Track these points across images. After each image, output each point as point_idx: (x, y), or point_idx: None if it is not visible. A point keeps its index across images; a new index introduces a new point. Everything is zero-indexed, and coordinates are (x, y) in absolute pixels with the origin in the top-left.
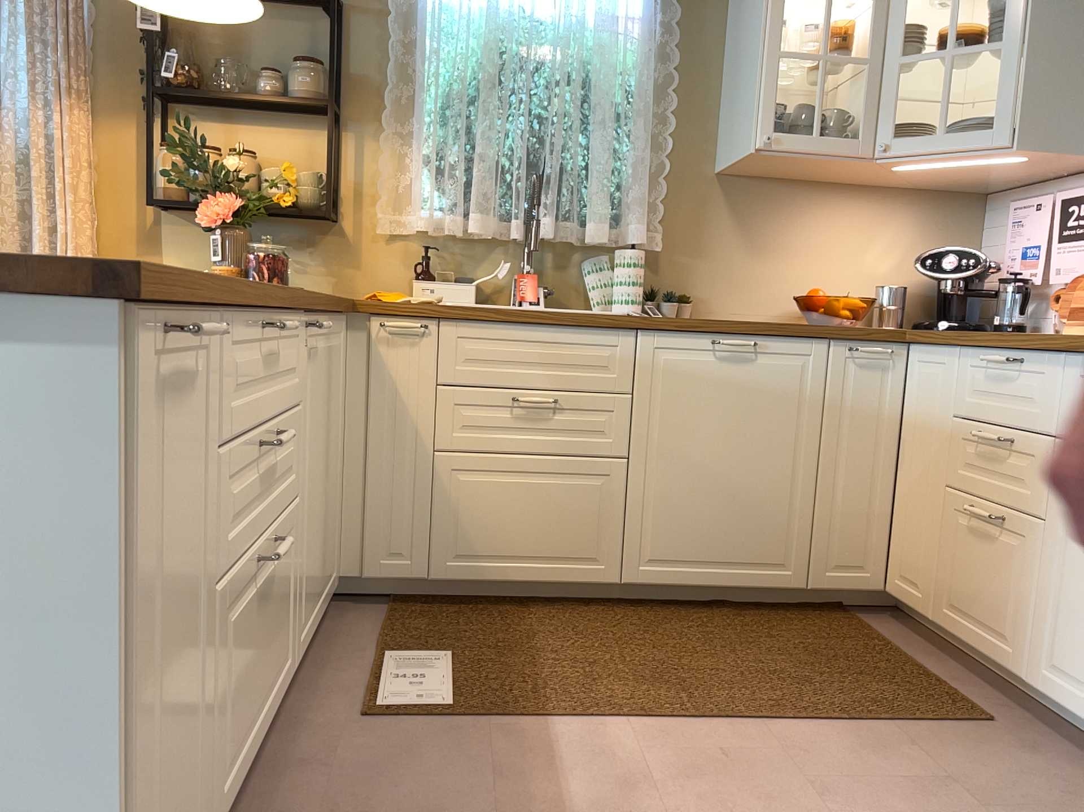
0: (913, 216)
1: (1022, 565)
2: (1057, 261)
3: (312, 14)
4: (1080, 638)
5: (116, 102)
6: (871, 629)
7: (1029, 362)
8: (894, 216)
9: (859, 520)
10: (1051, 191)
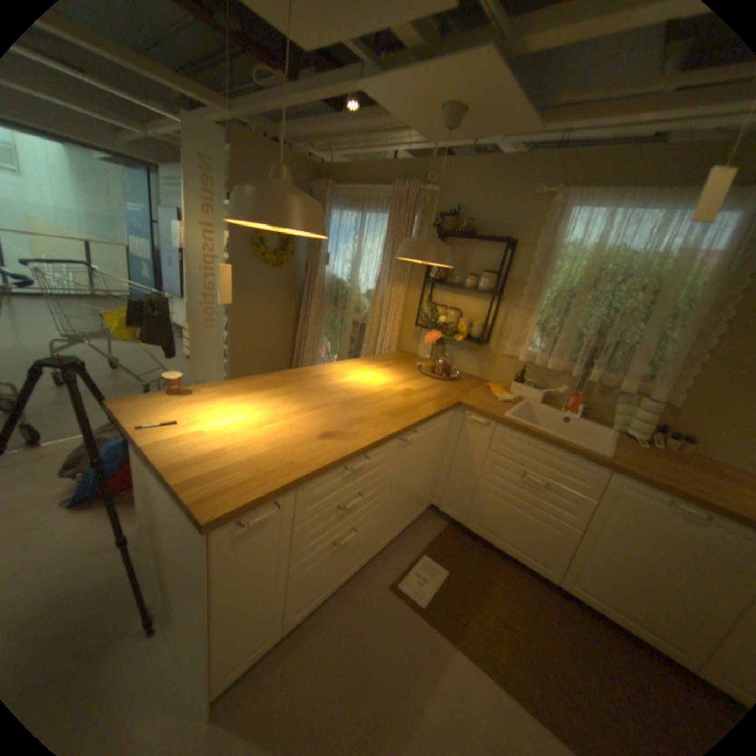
0: None
1: None
2: None
3: (500, 244)
4: None
5: (415, 279)
6: None
7: None
8: None
9: None
10: None
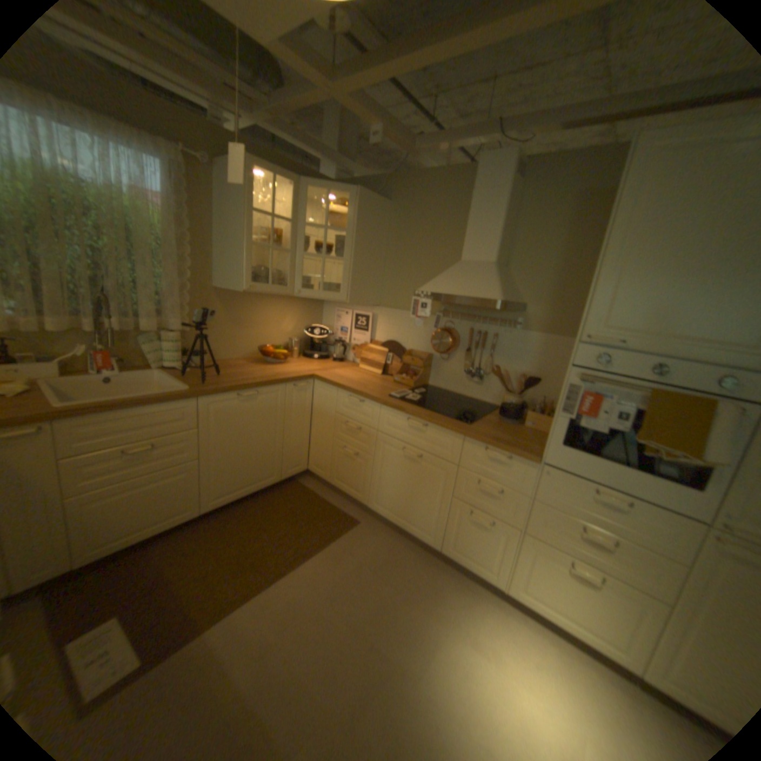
0: (298, 307)
1: (365, 469)
2: (353, 336)
3: None
4: (386, 494)
5: None
6: (306, 488)
7: (366, 401)
8: (291, 307)
9: (298, 449)
10: (349, 306)
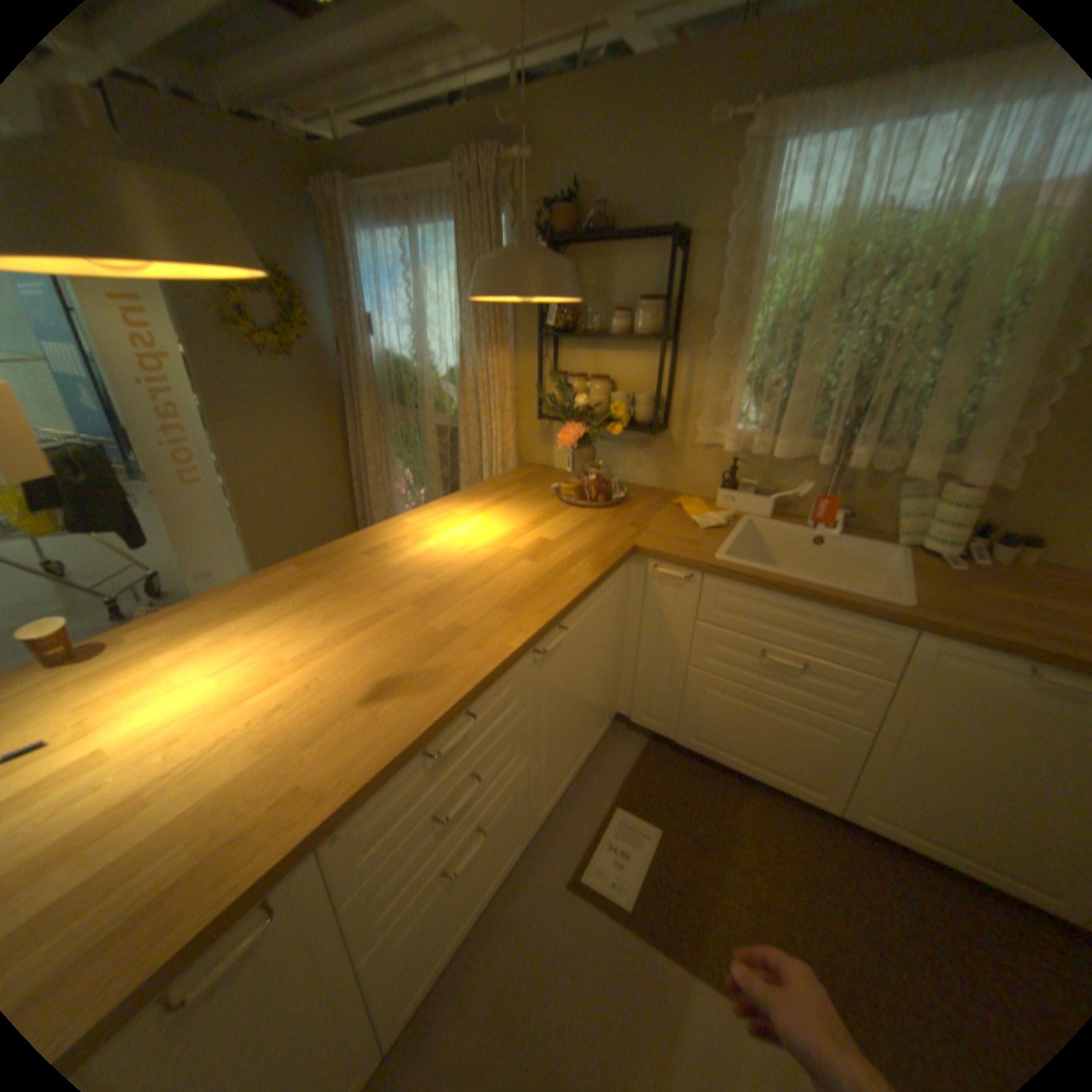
0: None
1: None
2: None
3: (661, 244)
4: None
5: (525, 337)
6: None
7: None
8: None
9: None
10: None
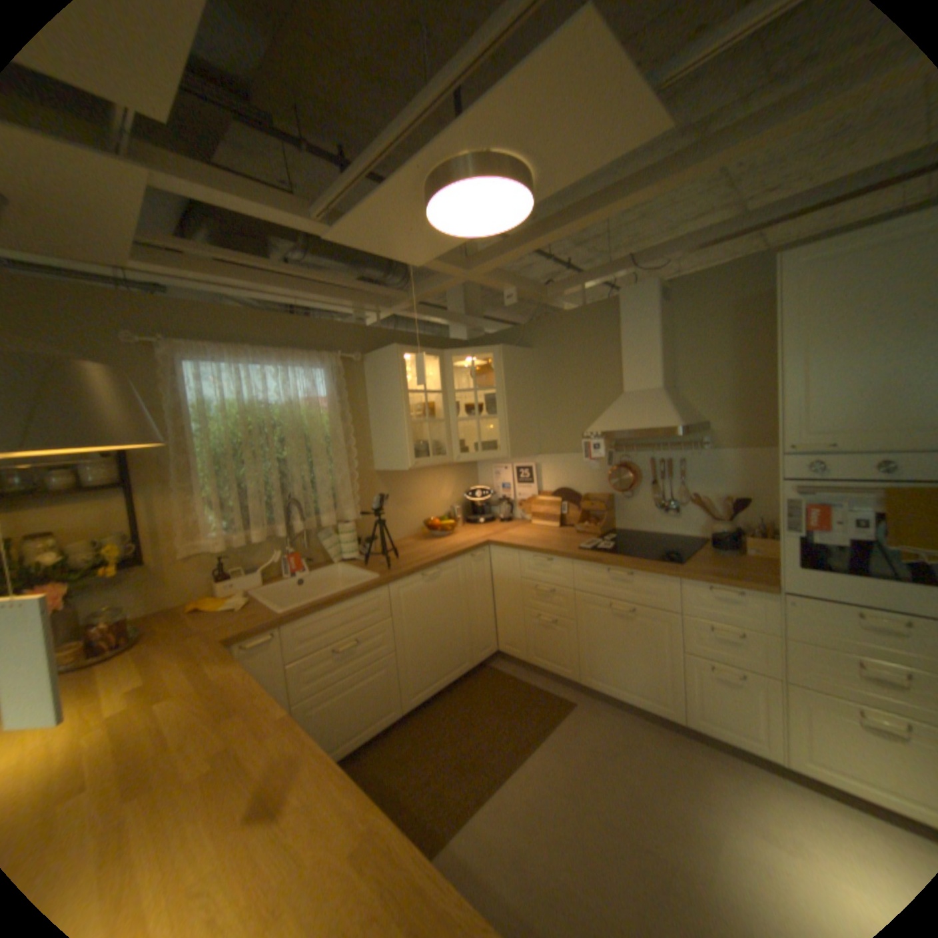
0: (453, 472)
1: (568, 638)
2: (517, 491)
3: None
4: (600, 665)
5: None
6: (502, 674)
7: (554, 560)
8: (446, 474)
9: (485, 628)
10: (505, 460)
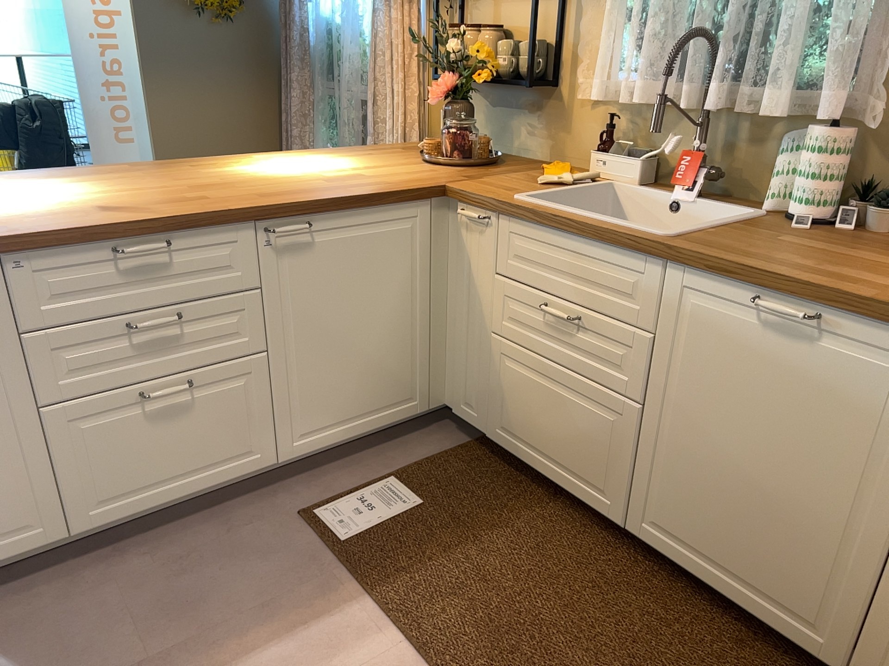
0: None
1: None
2: None
3: None
4: None
5: None
6: None
7: None
8: None
9: None
10: None
